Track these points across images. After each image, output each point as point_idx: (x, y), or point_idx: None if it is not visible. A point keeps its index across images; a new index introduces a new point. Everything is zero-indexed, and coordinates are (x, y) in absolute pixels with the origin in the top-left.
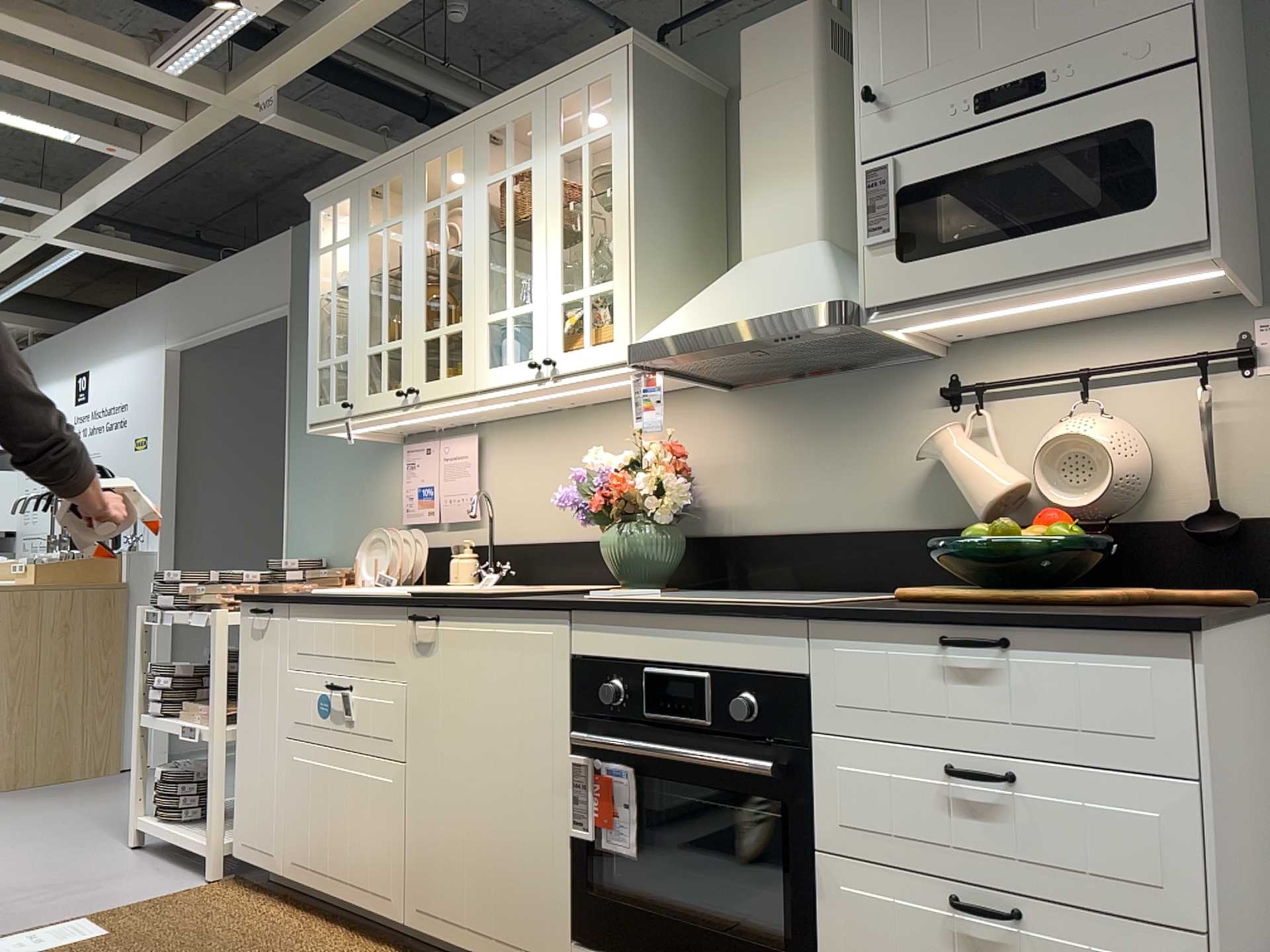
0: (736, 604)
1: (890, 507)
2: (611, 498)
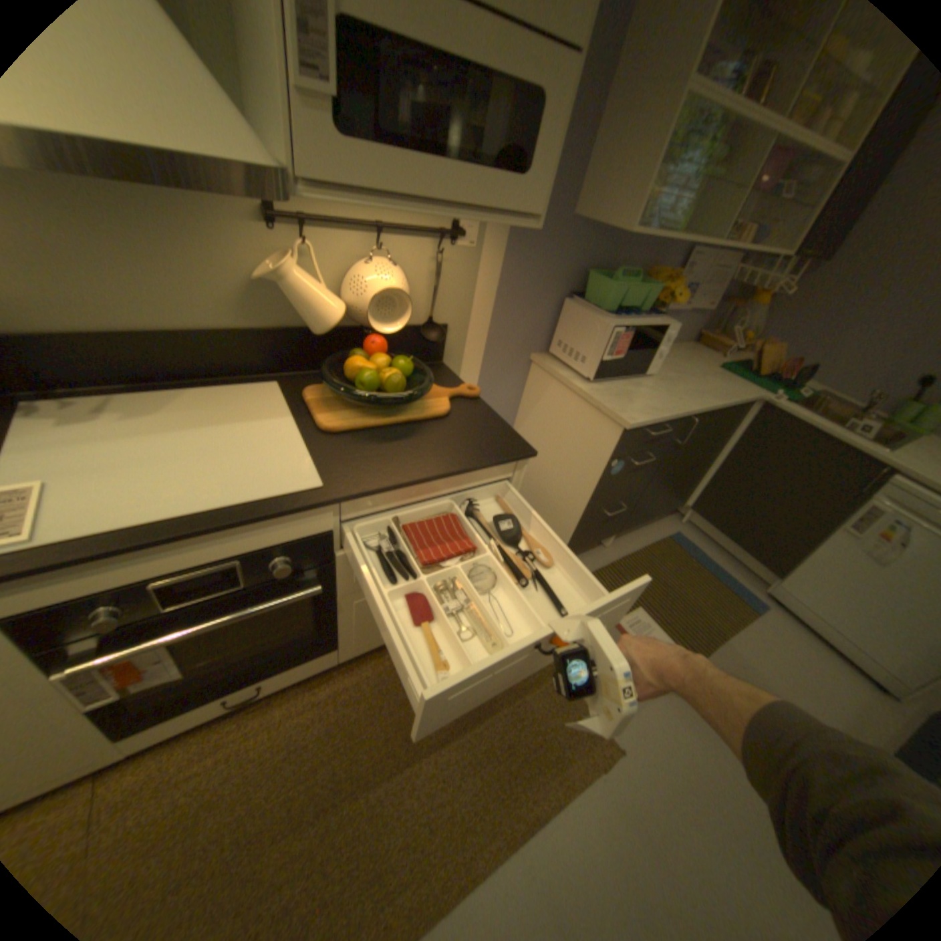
0: (247, 504)
1: (215, 310)
2: None
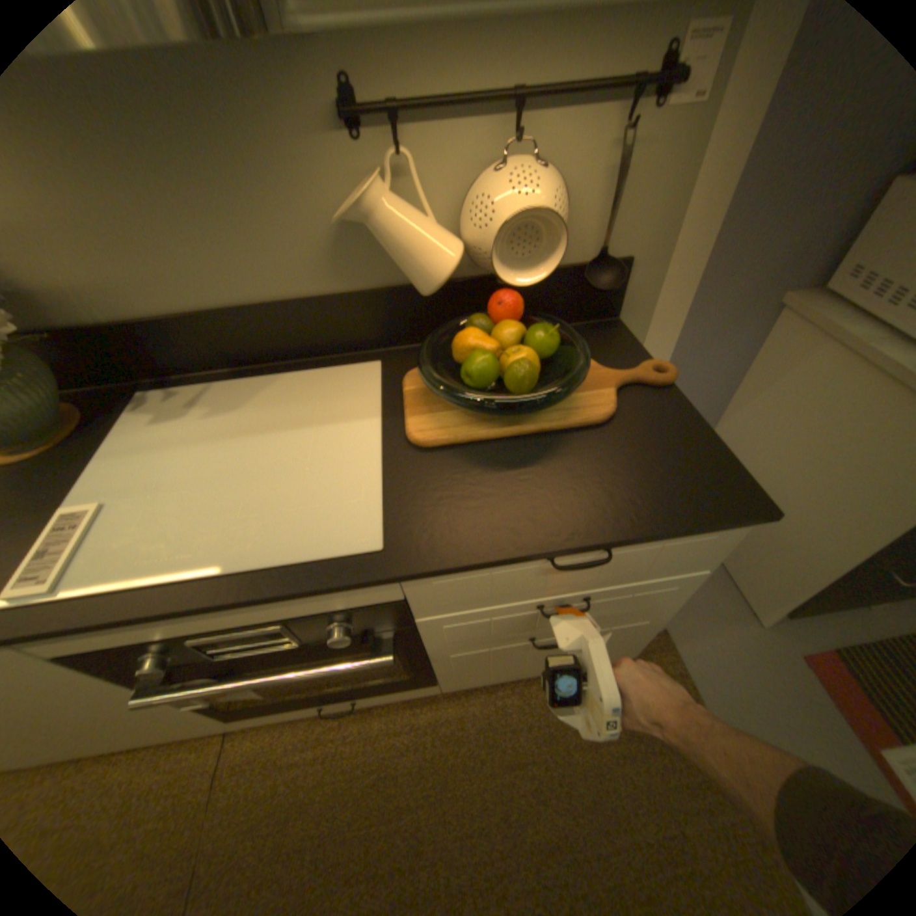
0: (277, 569)
1: (302, 272)
2: None
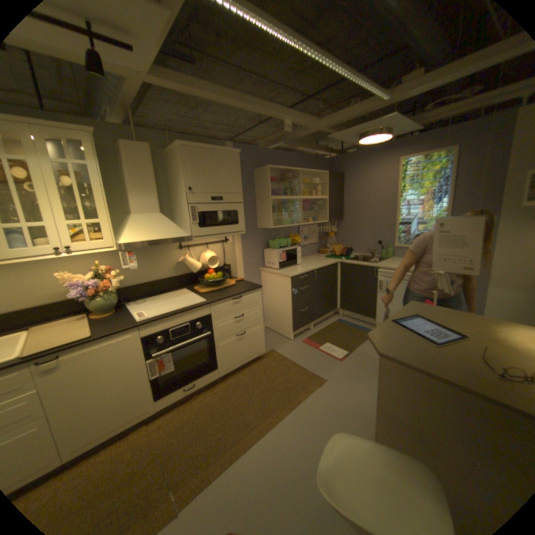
0: (190, 306)
1: (169, 272)
2: (90, 289)
